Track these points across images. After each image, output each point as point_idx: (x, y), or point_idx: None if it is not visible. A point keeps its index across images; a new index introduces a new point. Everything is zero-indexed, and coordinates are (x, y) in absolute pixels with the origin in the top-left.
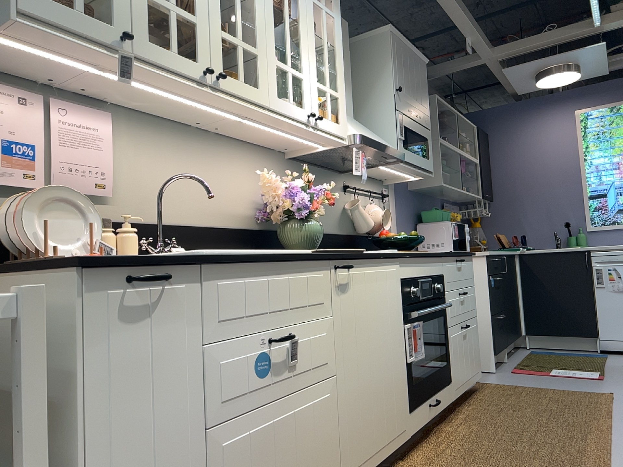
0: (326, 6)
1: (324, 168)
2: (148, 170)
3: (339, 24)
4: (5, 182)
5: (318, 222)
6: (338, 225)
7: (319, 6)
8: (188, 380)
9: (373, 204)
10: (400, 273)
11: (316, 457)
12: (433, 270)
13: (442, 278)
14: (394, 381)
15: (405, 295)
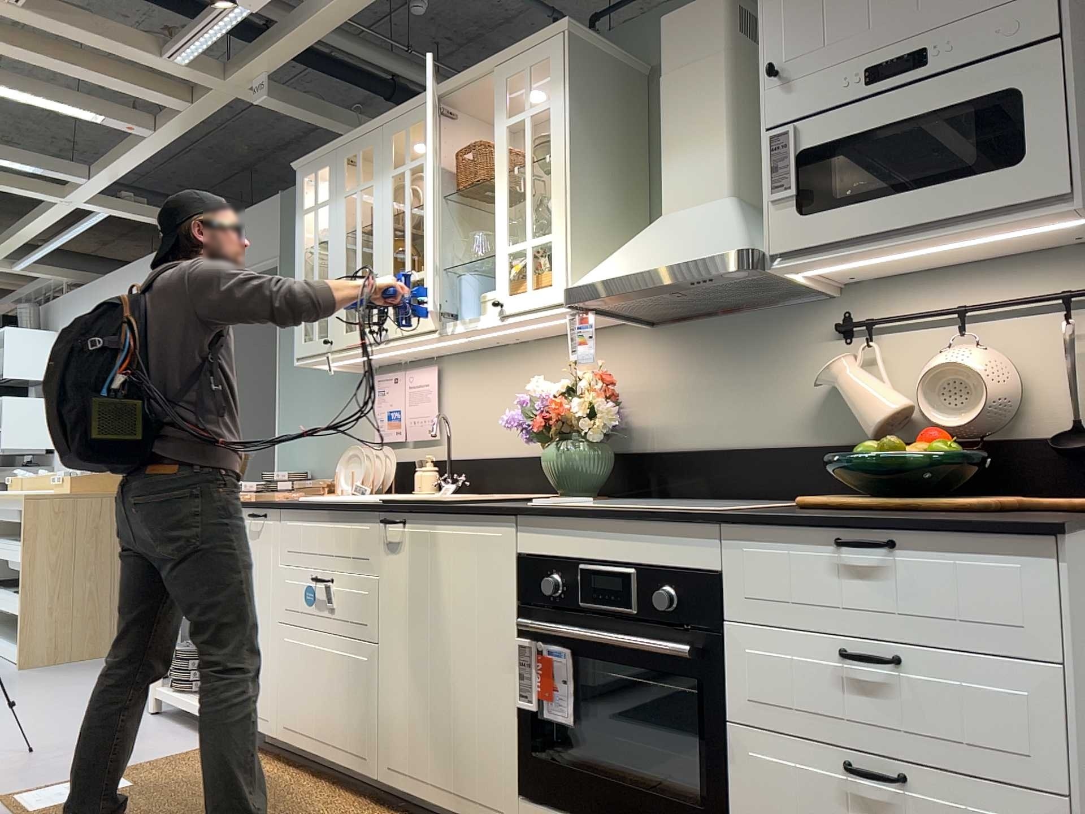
0: (530, 107)
1: (750, 310)
2: (468, 407)
3: (558, 108)
4: (389, 439)
5: (576, 445)
6: (803, 427)
7: (516, 122)
8: (273, 584)
9: (963, 346)
10: (517, 544)
11: (349, 711)
12: (652, 553)
13: (709, 581)
14: (478, 714)
15: (526, 584)
